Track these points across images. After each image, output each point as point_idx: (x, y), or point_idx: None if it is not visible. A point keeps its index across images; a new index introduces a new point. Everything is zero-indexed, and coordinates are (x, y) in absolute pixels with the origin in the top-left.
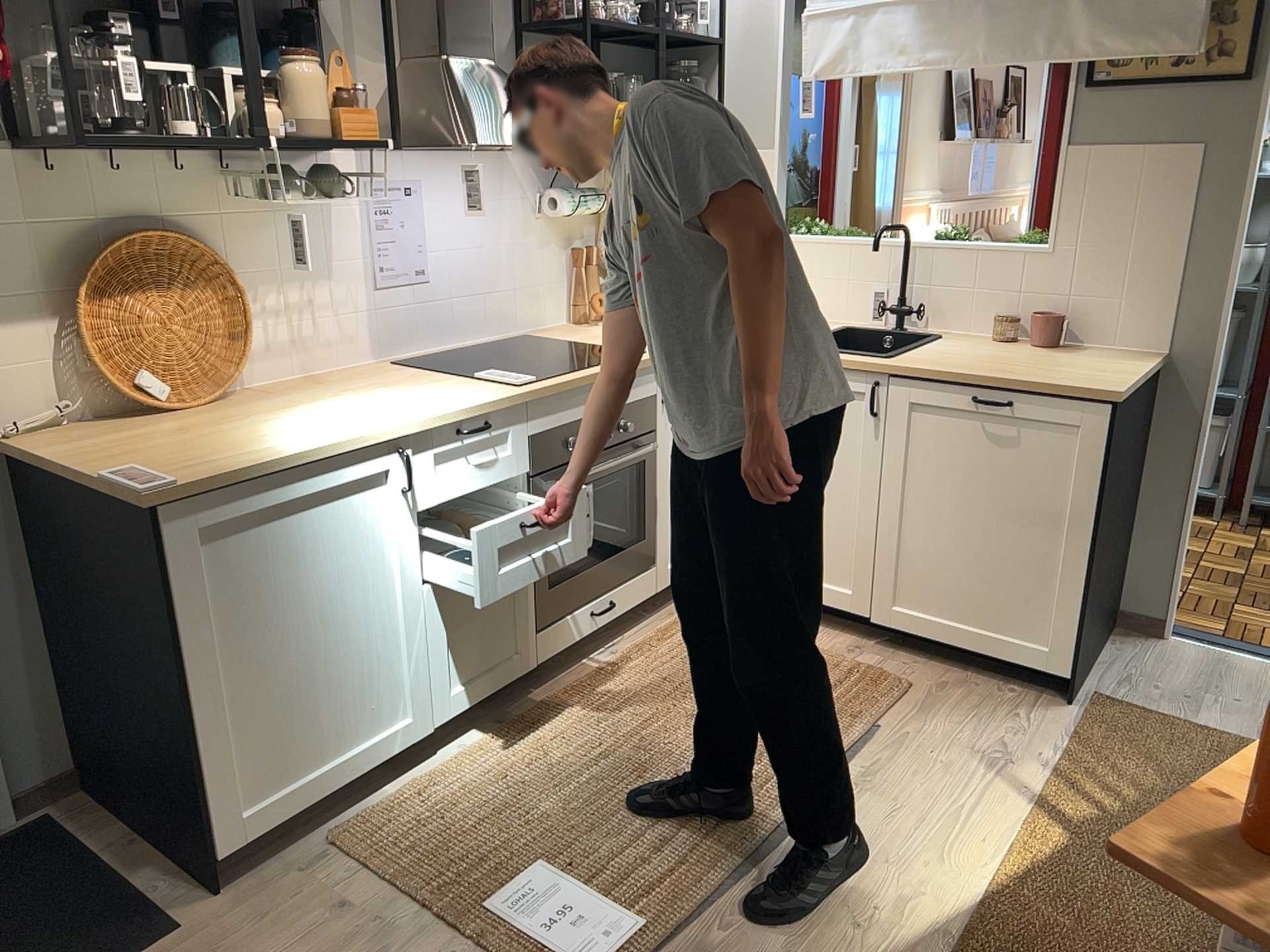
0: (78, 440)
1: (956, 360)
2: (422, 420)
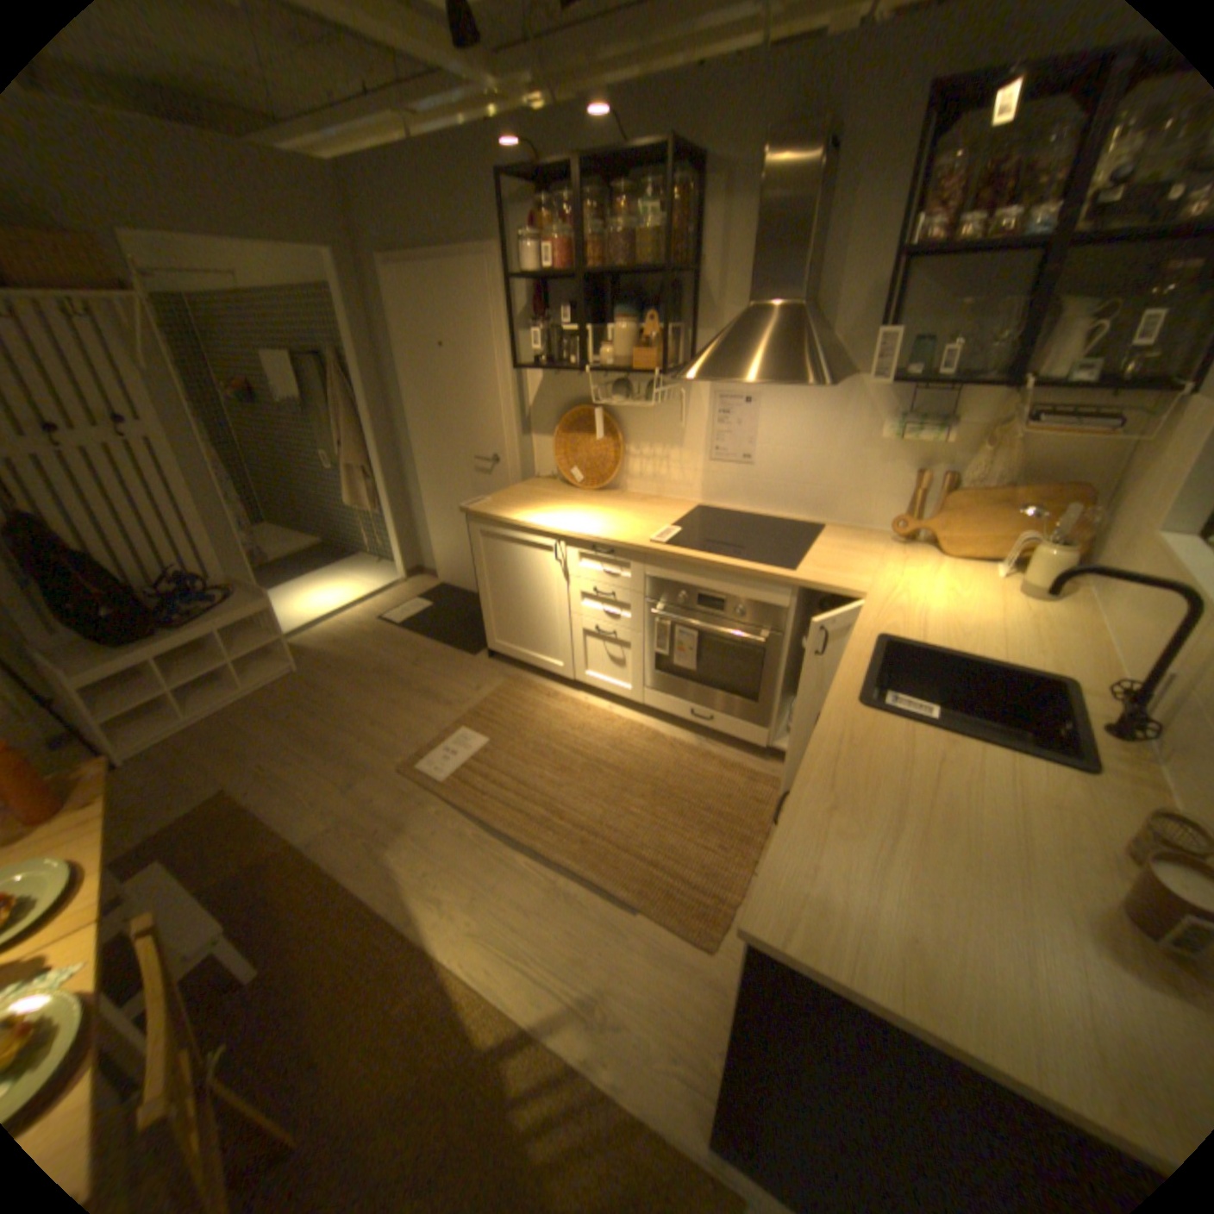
0: (534, 486)
1: (888, 764)
2: (568, 531)
